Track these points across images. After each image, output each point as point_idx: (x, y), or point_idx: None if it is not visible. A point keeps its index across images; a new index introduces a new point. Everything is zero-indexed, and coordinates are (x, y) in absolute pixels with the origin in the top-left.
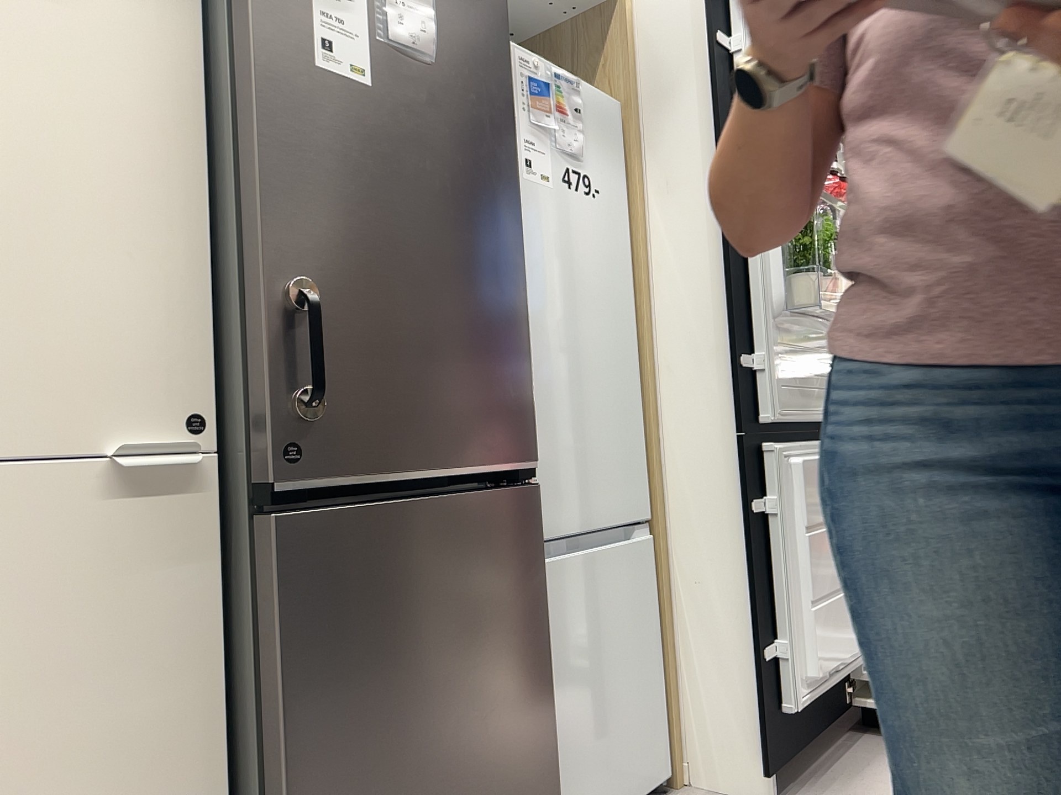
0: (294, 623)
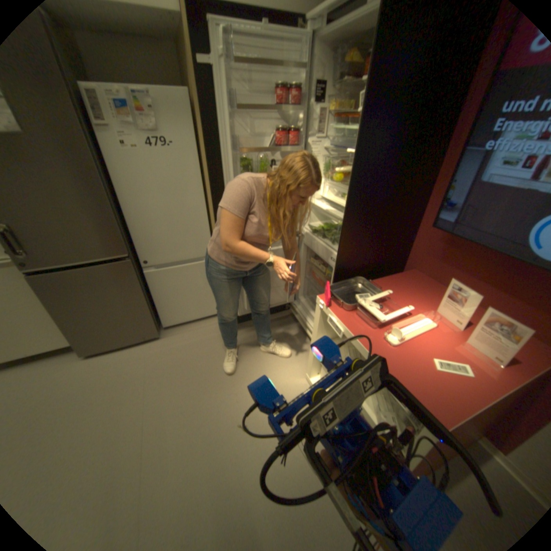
0: (42, 295)
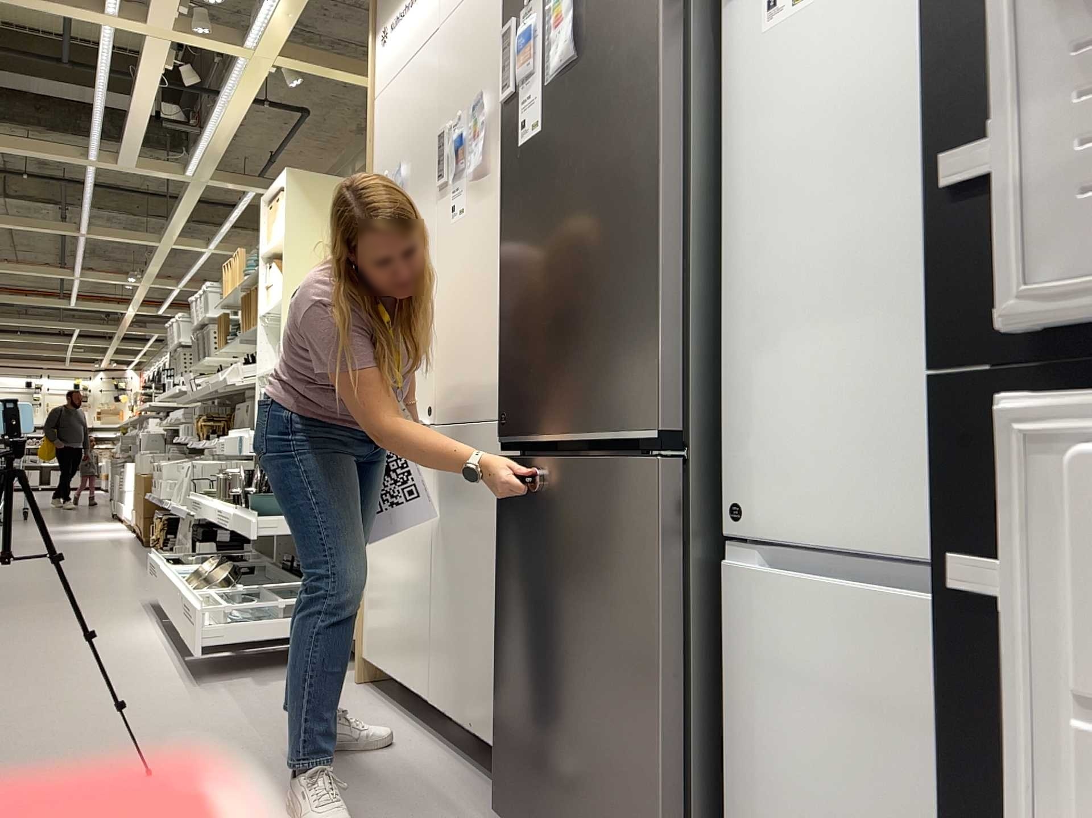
0: (502, 528)
